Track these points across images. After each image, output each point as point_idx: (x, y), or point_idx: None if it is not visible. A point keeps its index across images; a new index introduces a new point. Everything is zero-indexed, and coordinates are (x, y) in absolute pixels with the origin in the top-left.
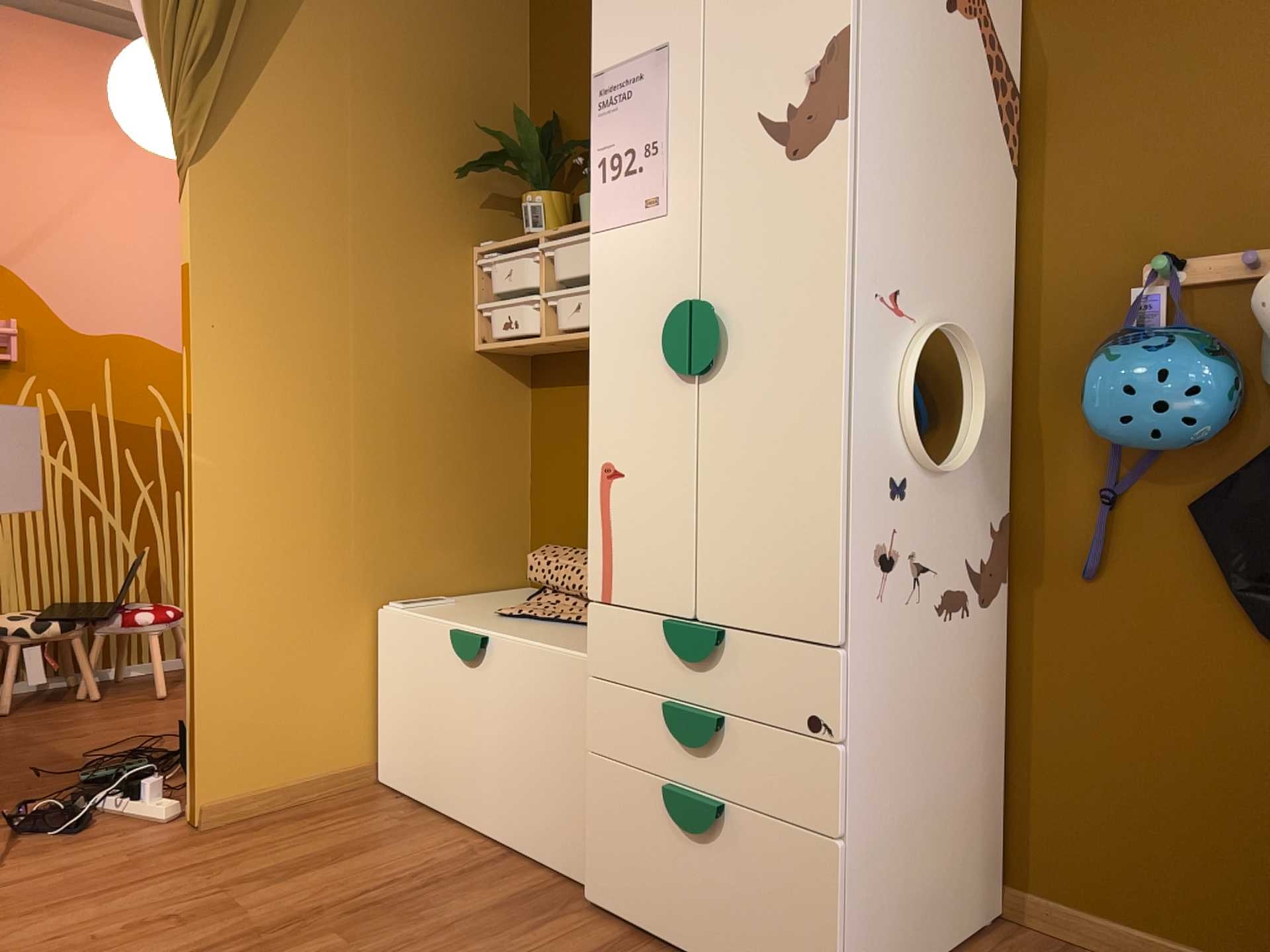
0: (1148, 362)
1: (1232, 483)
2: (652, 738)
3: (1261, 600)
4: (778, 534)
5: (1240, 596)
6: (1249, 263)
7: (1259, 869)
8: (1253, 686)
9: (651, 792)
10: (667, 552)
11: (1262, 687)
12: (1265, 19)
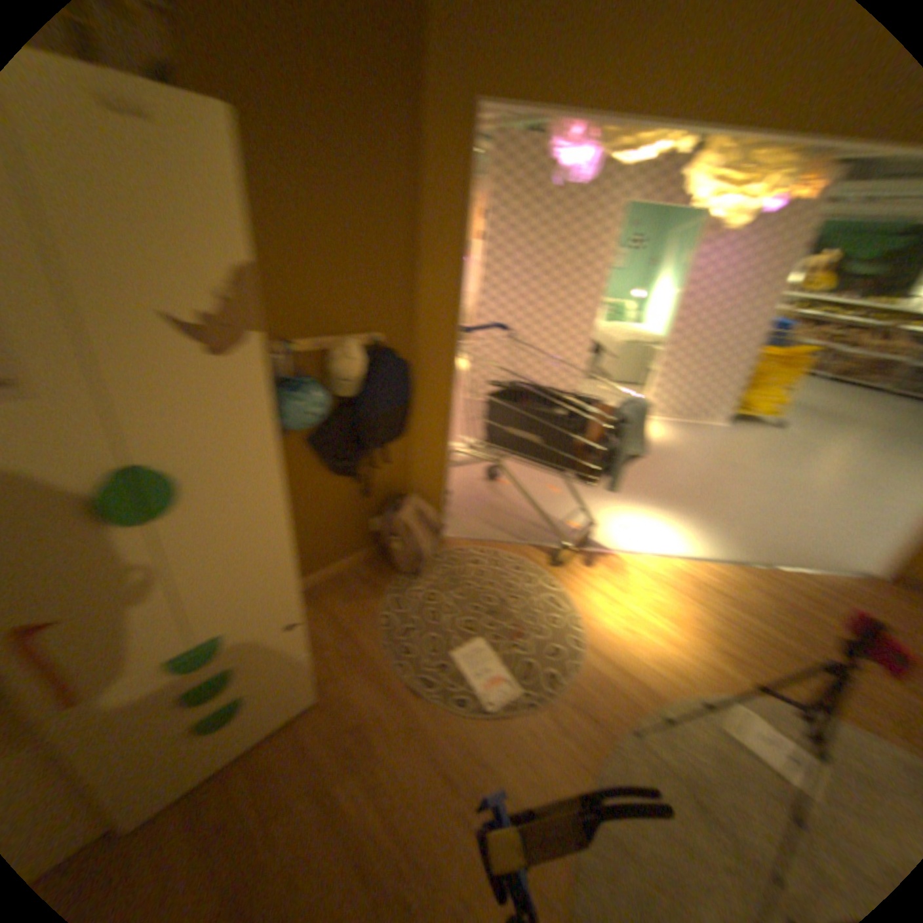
0: (317, 401)
1: (327, 431)
2: (170, 722)
3: (338, 465)
4: (254, 572)
5: (331, 466)
6: (322, 345)
7: (340, 538)
8: (333, 490)
9: (178, 741)
10: (153, 633)
11: (336, 489)
12: (313, 228)
